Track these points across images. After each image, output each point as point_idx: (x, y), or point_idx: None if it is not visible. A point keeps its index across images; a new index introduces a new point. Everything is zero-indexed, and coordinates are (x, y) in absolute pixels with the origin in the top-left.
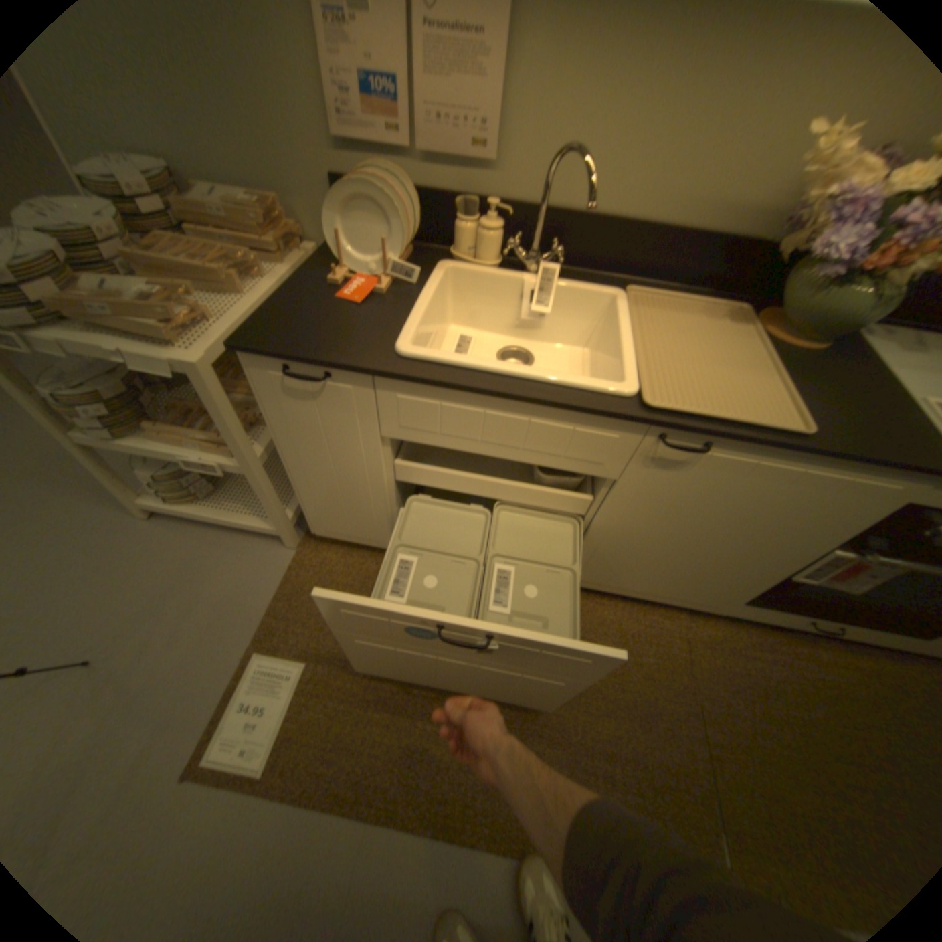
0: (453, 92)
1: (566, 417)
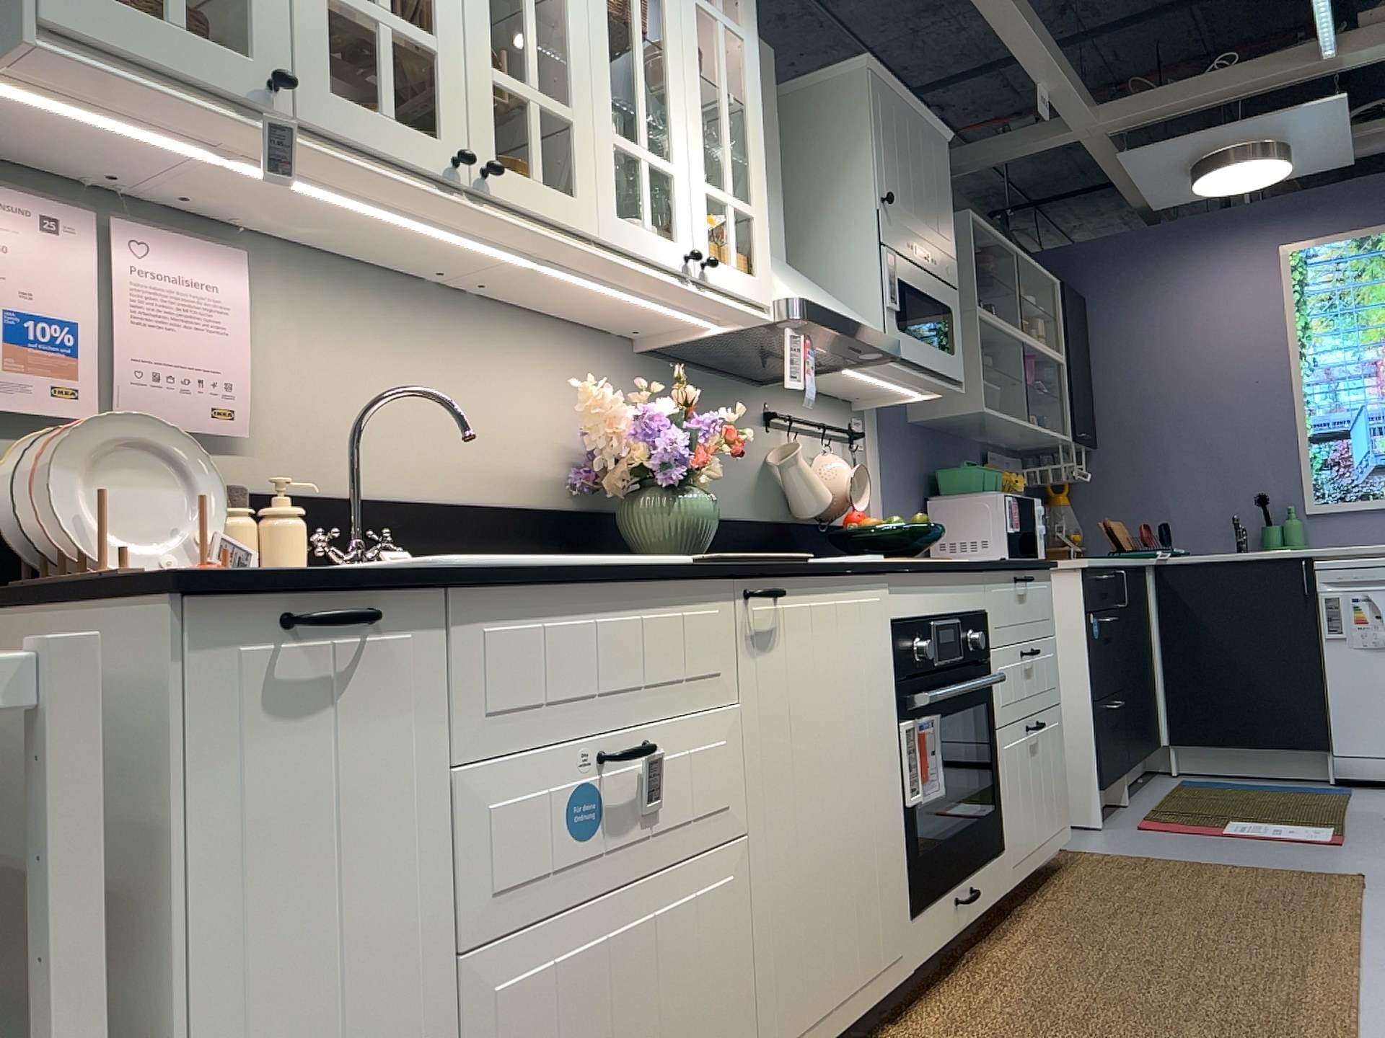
0: (177, 350)
1: (667, 596)
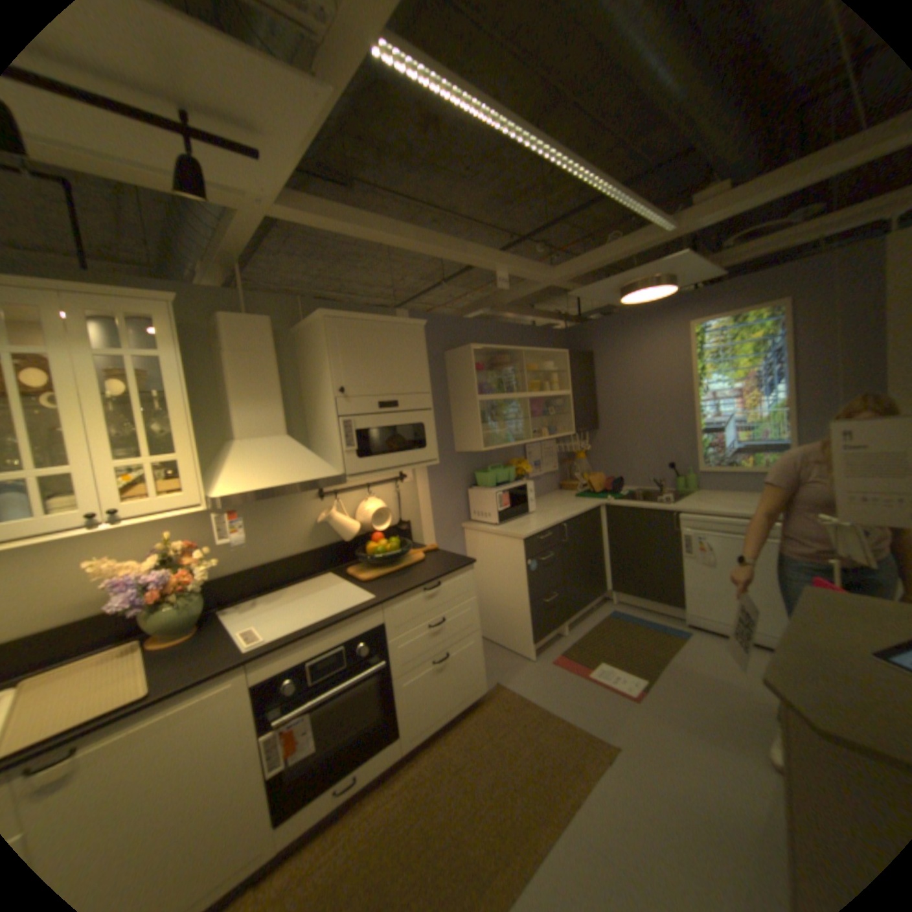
0: None
1: None
